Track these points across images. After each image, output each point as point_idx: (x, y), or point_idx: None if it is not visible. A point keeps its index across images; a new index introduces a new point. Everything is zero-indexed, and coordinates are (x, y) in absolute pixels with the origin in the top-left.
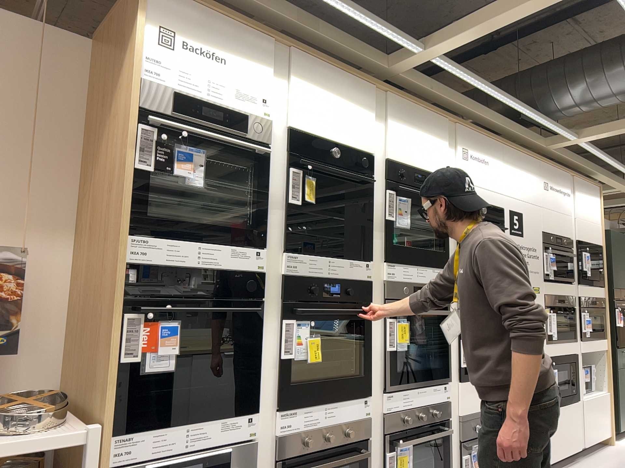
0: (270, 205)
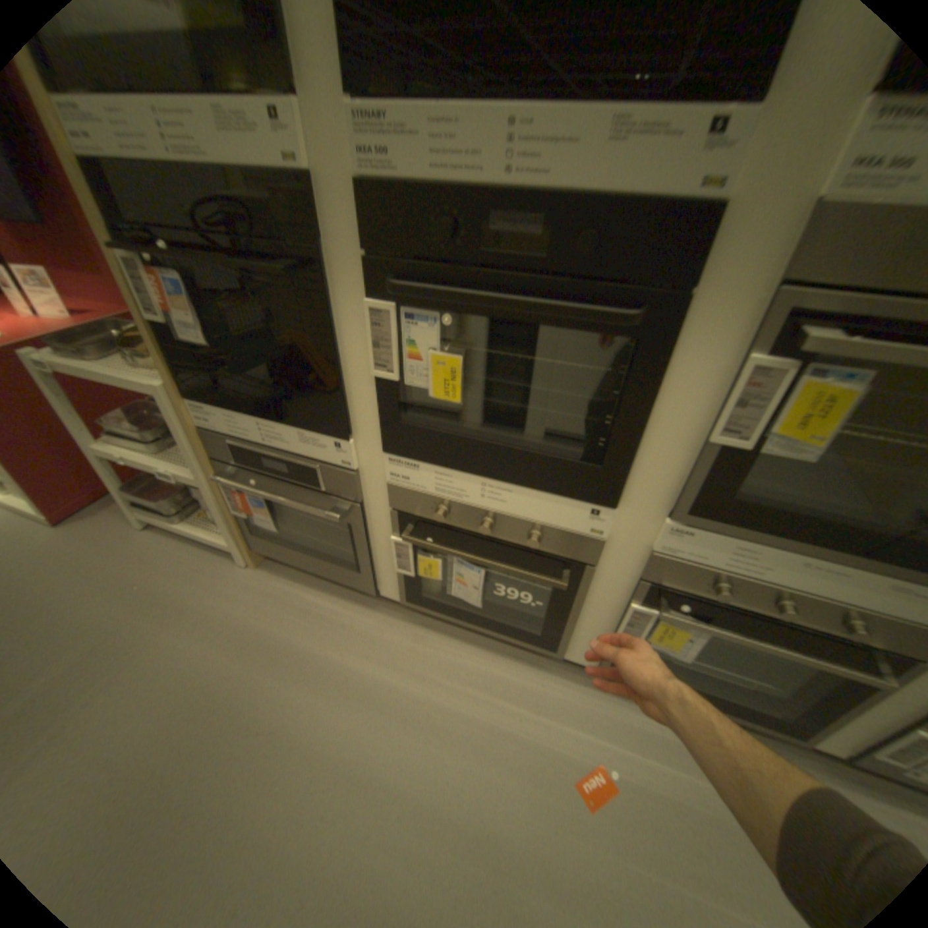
0: None
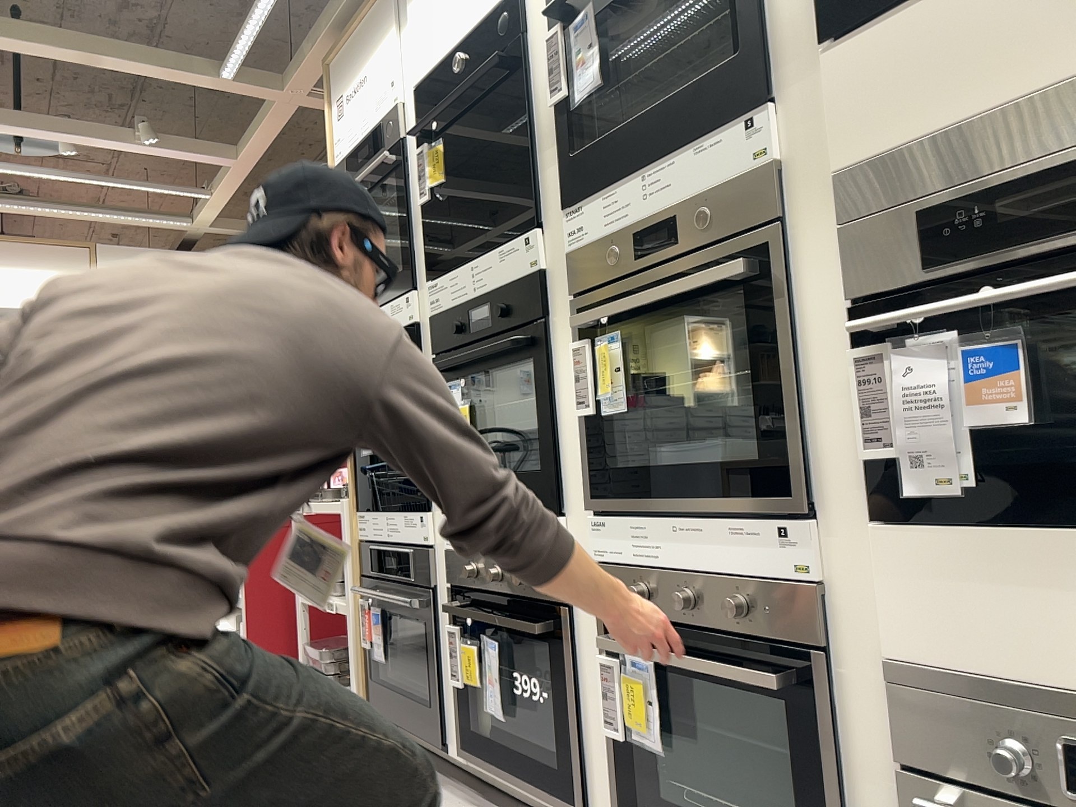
0: (411, 223)
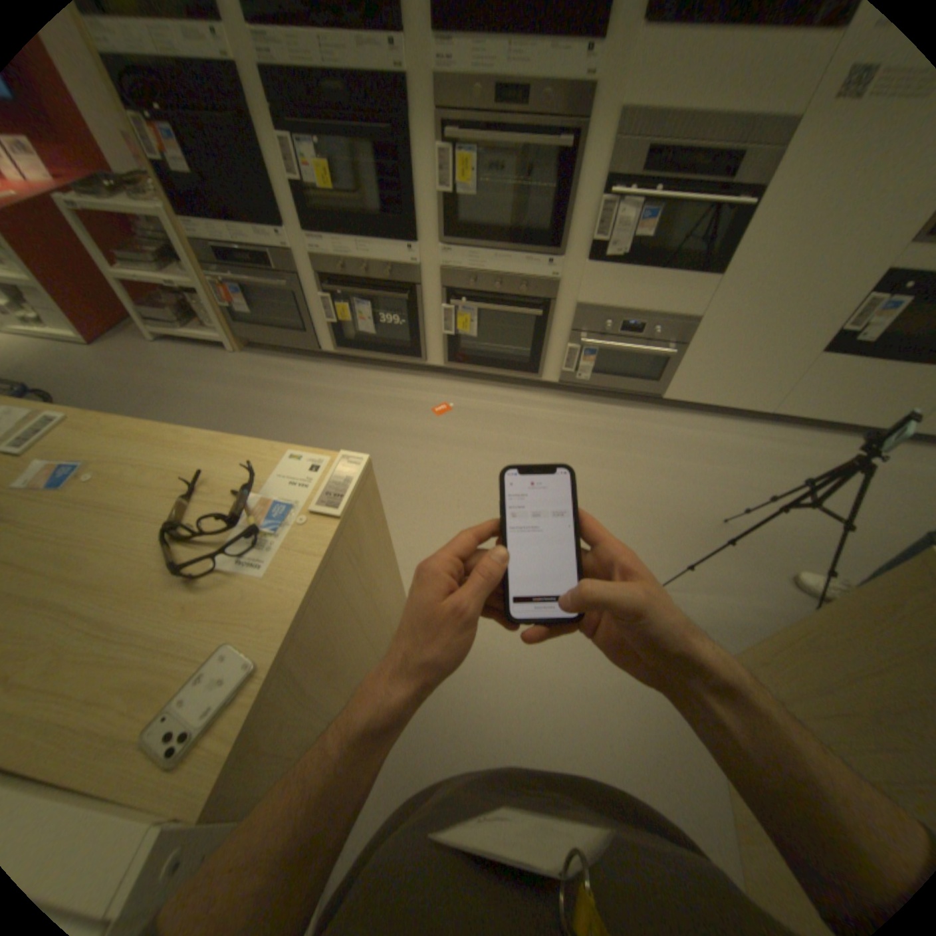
0: None
